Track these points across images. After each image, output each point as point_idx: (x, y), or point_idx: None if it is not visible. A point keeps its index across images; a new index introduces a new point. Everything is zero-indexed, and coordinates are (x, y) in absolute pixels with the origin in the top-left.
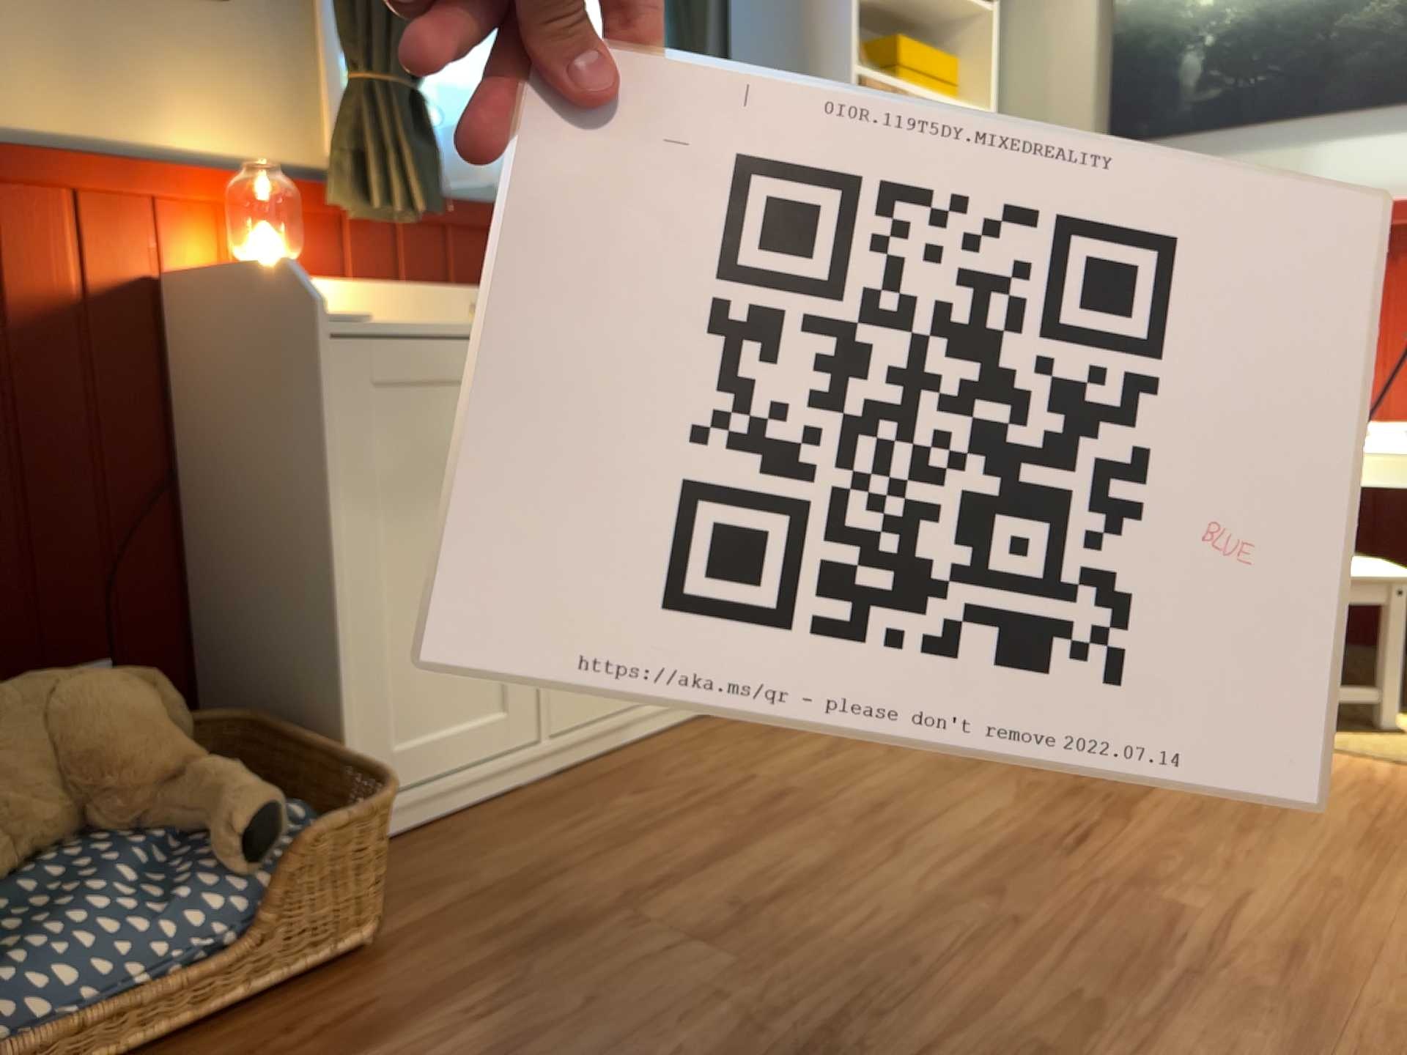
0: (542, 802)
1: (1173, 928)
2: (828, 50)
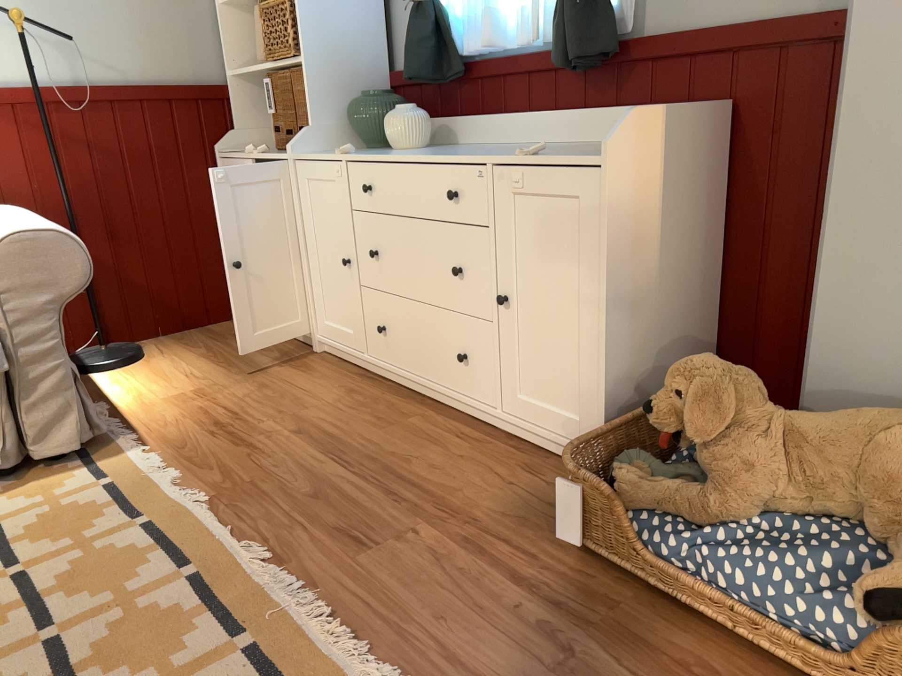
0: None
1: None
2: None
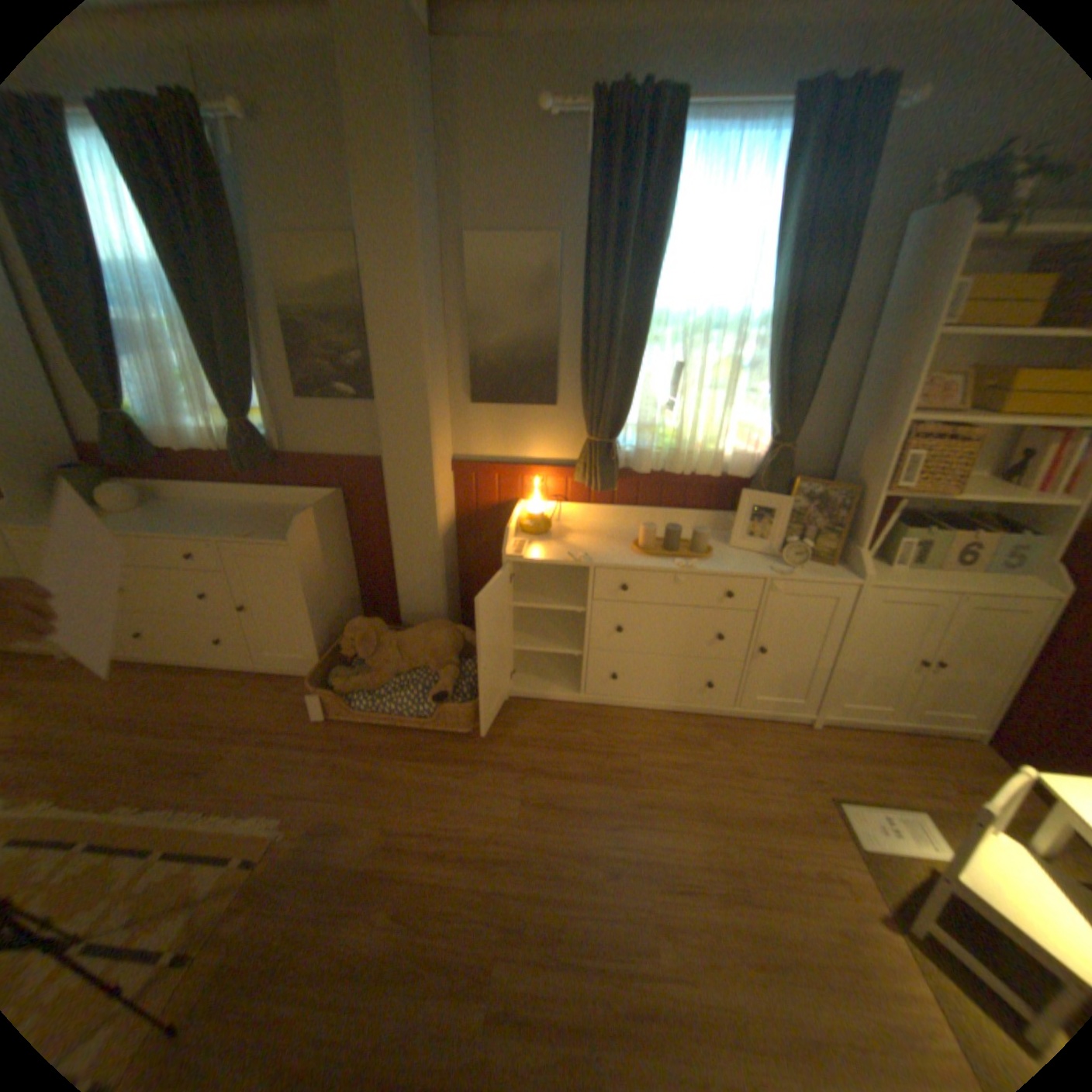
0: (570, 714)
1: (640, 955)
2: (899, 402)
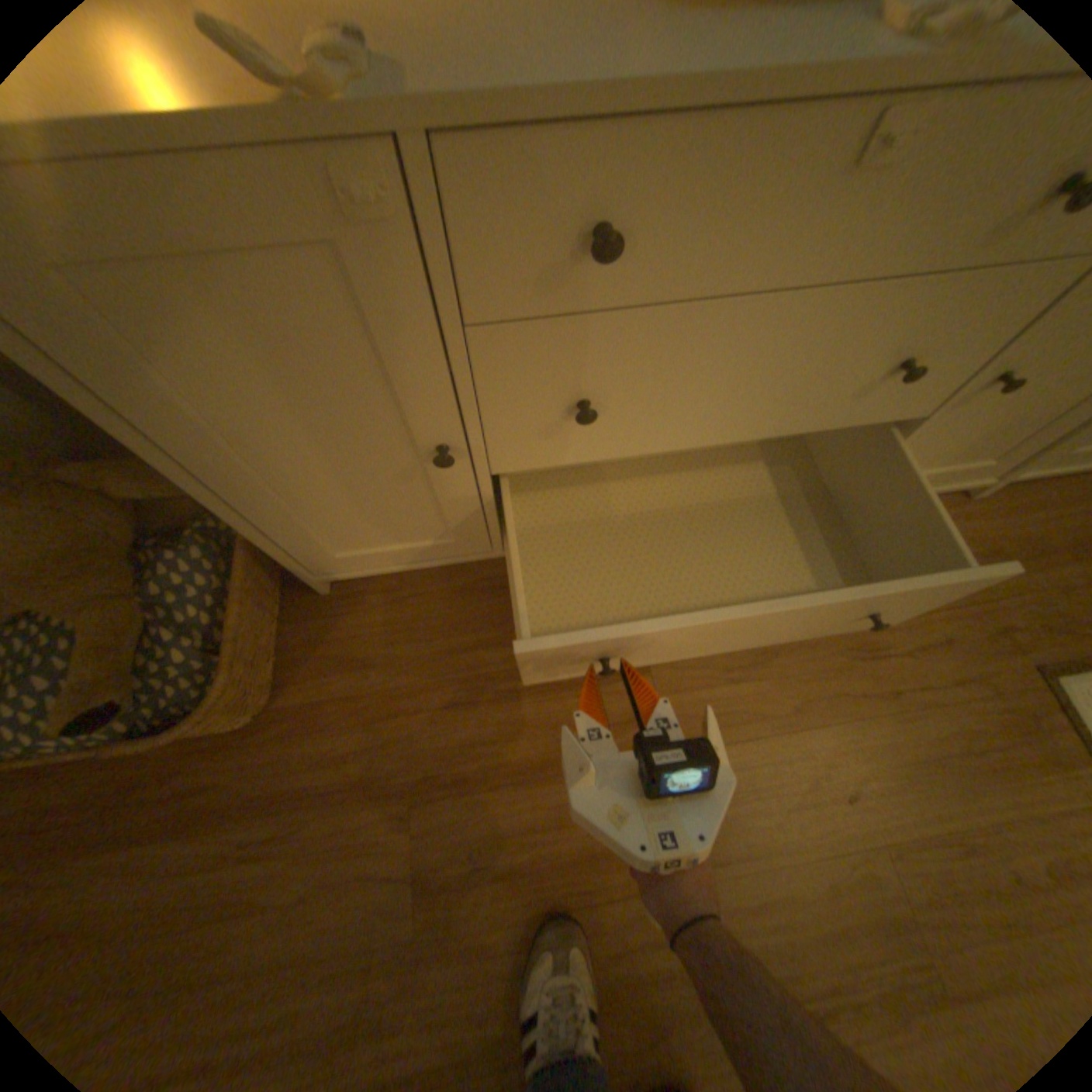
0: (483, 591)
1: None
2: None
